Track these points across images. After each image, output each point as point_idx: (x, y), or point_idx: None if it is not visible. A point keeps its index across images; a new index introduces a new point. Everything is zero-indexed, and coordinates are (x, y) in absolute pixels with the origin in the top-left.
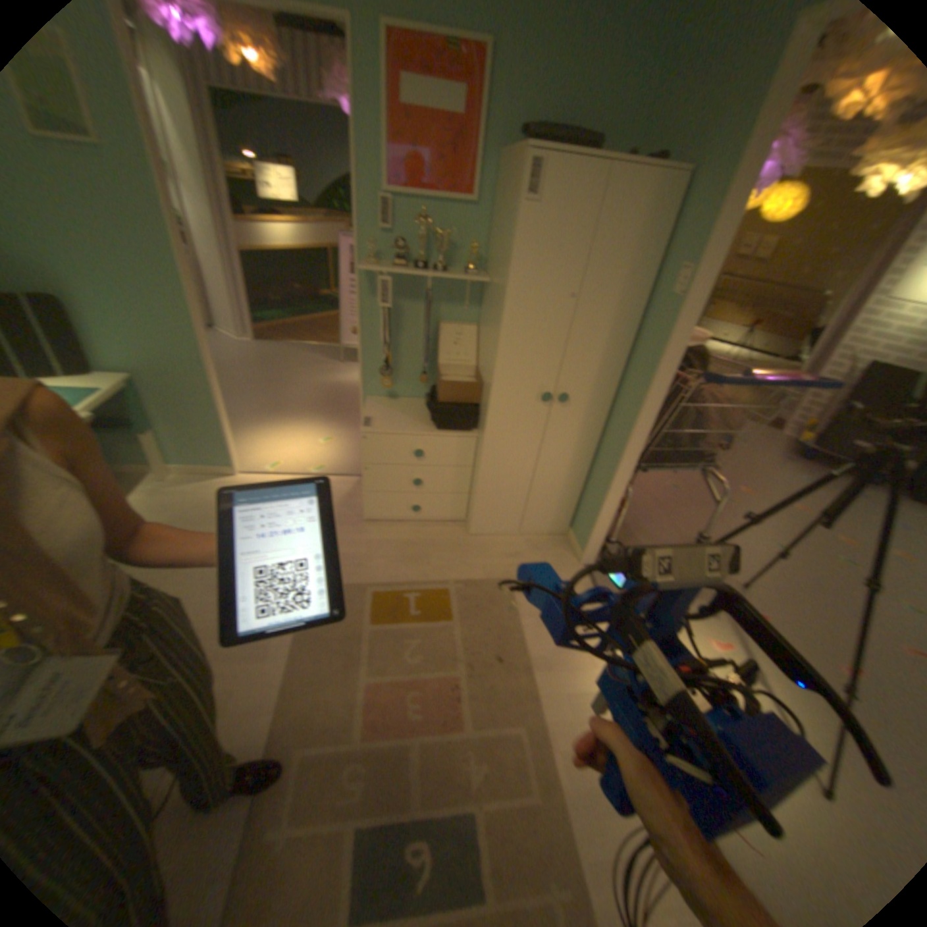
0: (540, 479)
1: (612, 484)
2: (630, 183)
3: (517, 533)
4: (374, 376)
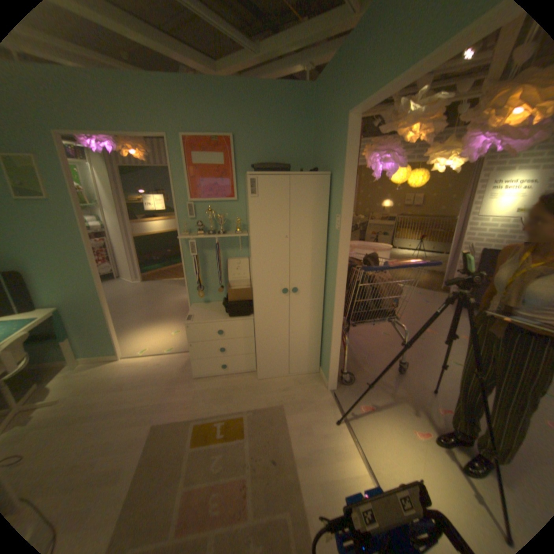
0: (295, 339)
1: (333, 336)
2: (302, 183)
3: (289, 375)
4: (196, 292)
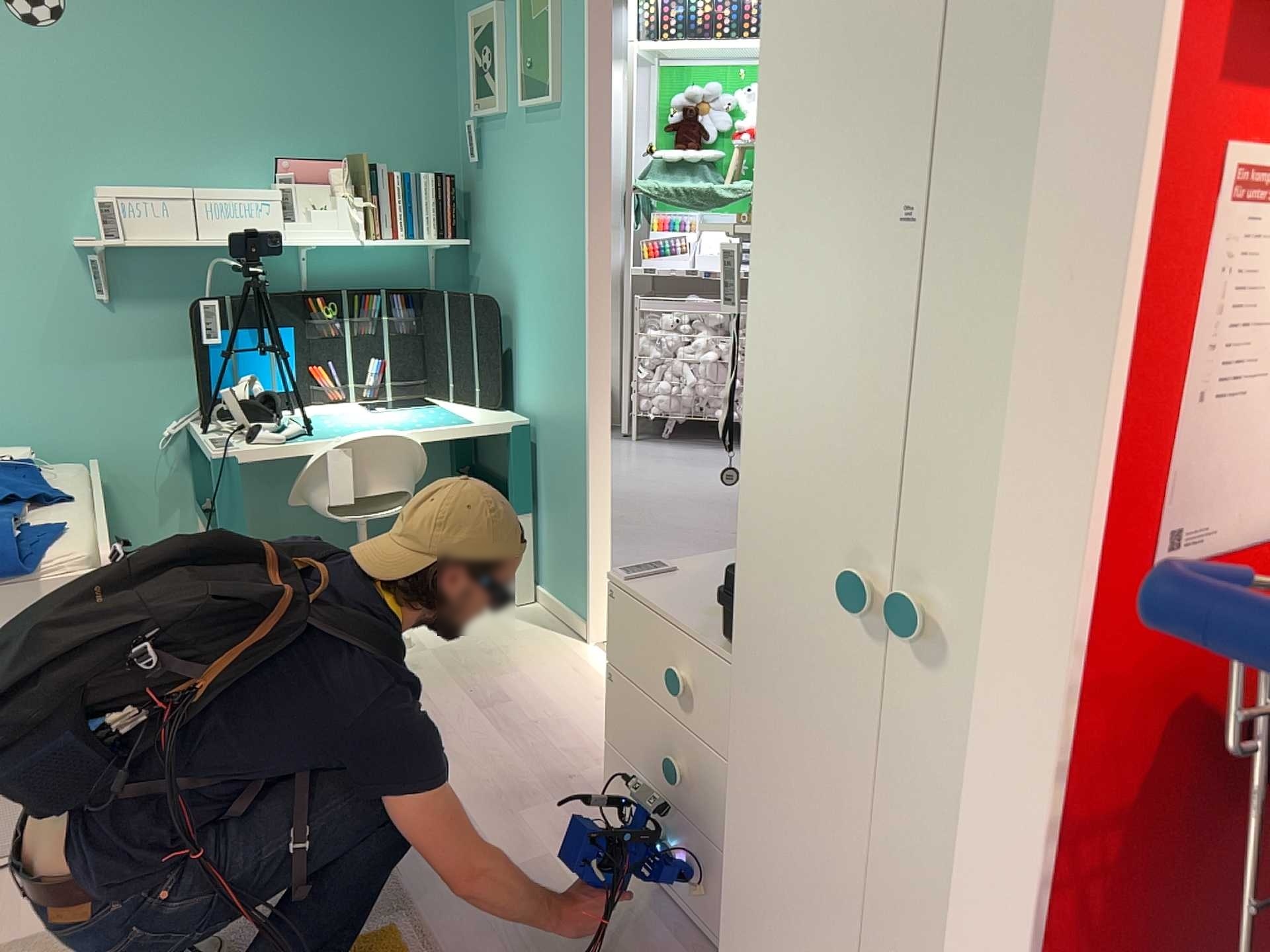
0: None
1: None
2: None
3: None
4: None
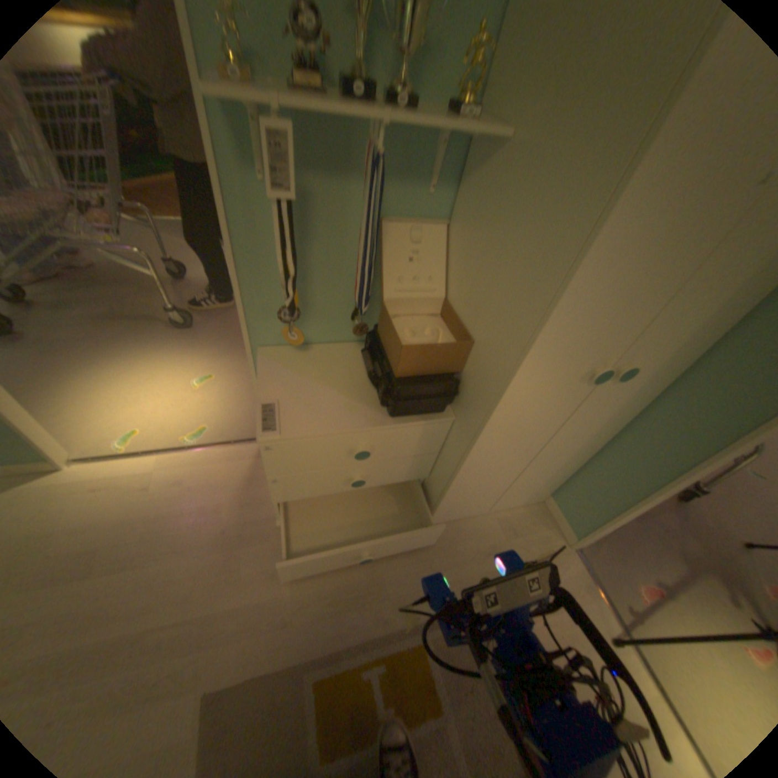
0: (541, 463)
1: (672, 489)
2: None
3: (489, 512)
4: (271, 316)
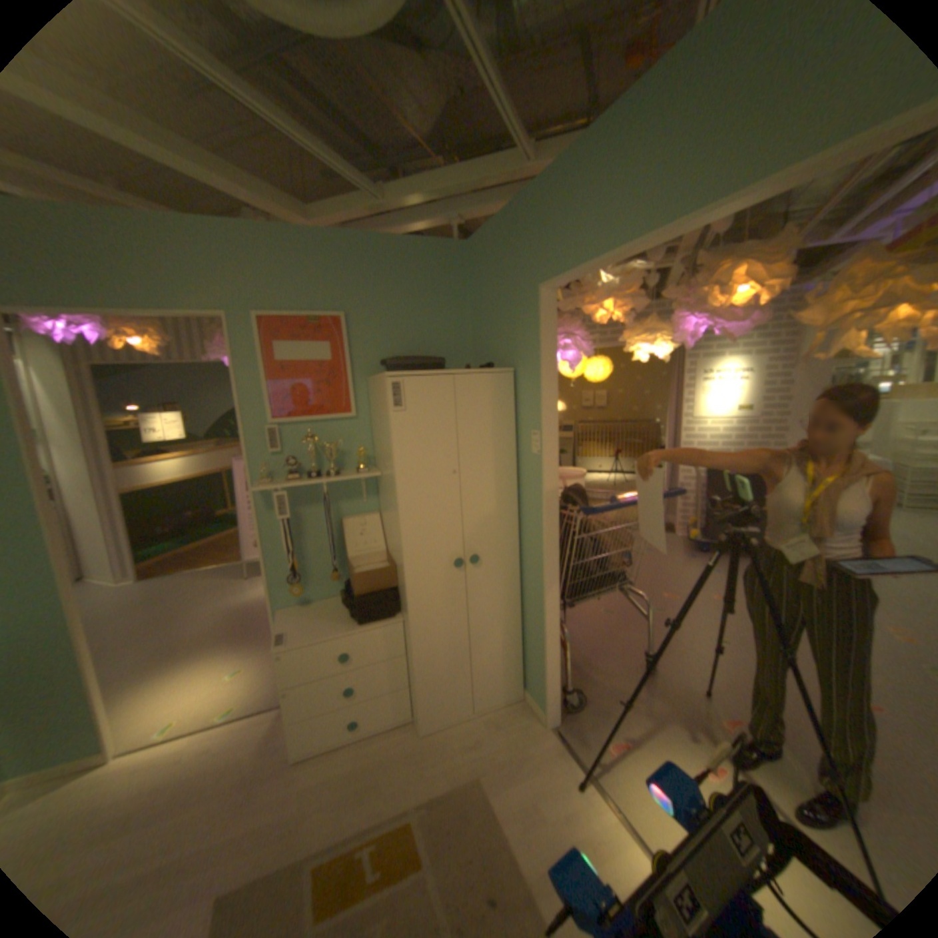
0: (480, 646)
1: (548, 629)
2: (474, 386)
3: (475, 717)
4: (285, 587)
